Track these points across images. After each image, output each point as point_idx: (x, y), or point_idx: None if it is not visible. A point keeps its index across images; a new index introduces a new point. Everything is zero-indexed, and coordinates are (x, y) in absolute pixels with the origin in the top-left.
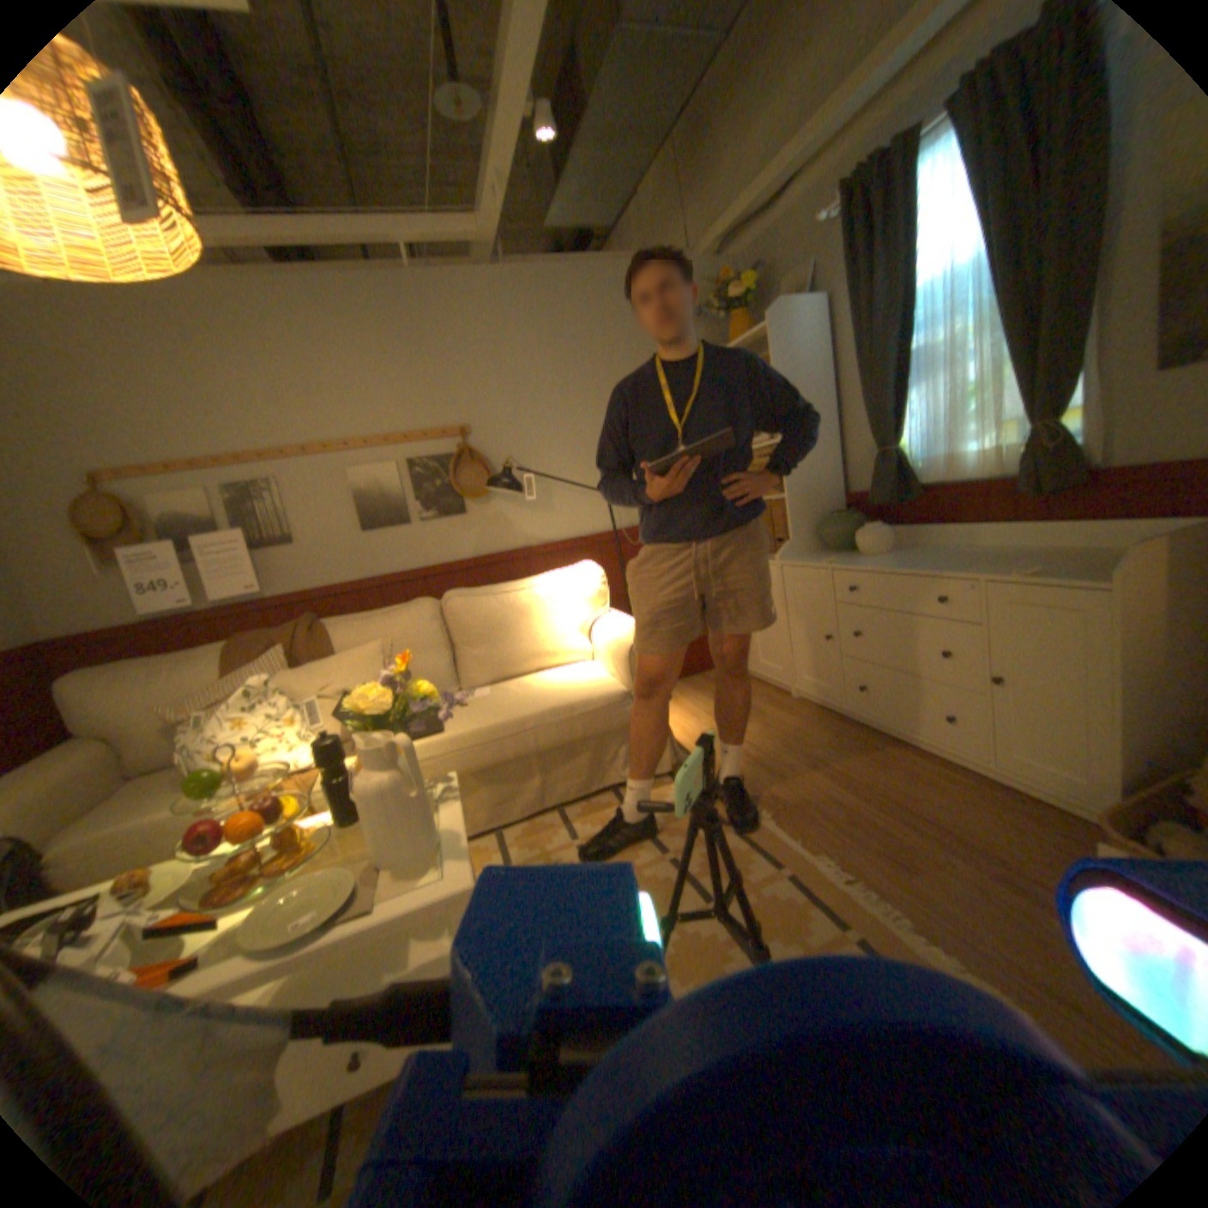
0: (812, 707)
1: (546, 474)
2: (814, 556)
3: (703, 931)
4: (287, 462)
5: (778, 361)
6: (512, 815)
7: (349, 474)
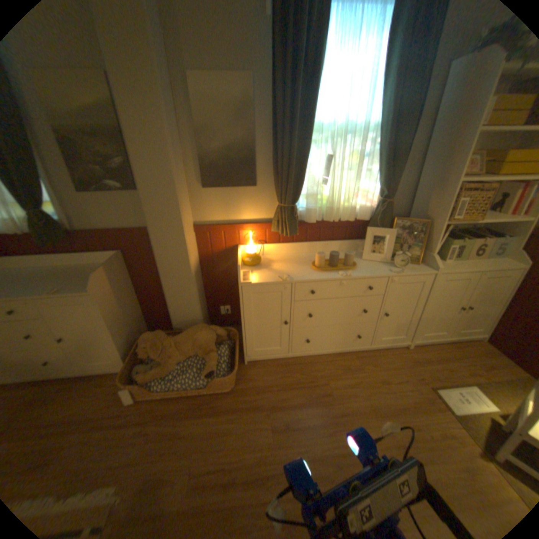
0: None
1: None
2: None
3: None
4: None
5: None
6: None
7: None
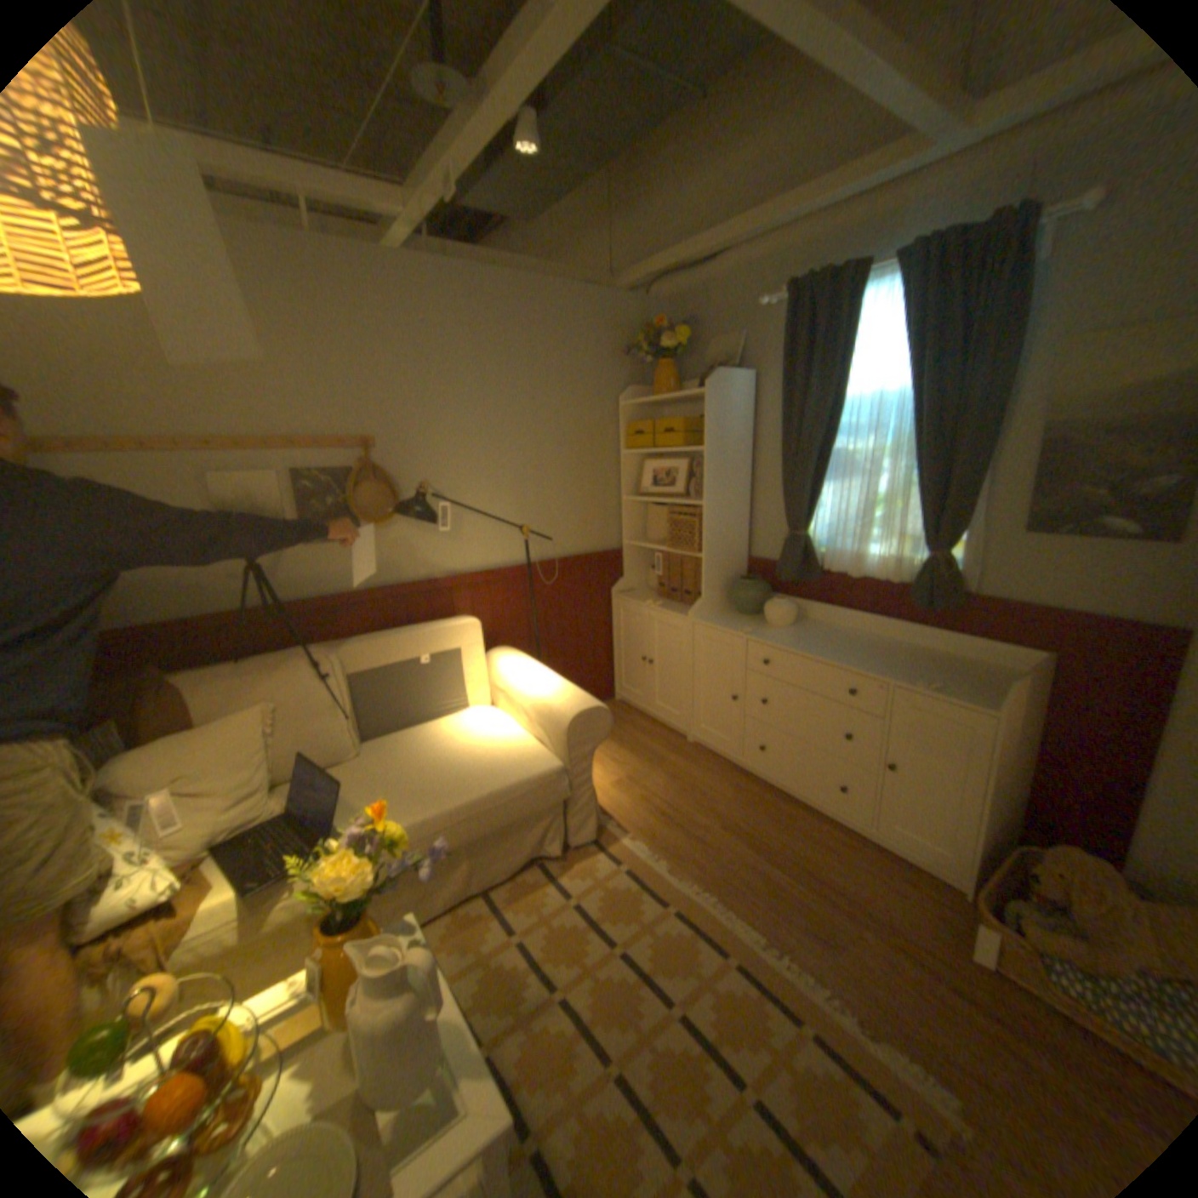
0: (707, 755)
1: (459, 501)
2: (722, 617)
3: (675, 1046)
4: (117, 459)
5: (704, 425)
6: (435, 911)
7: (211, 483)
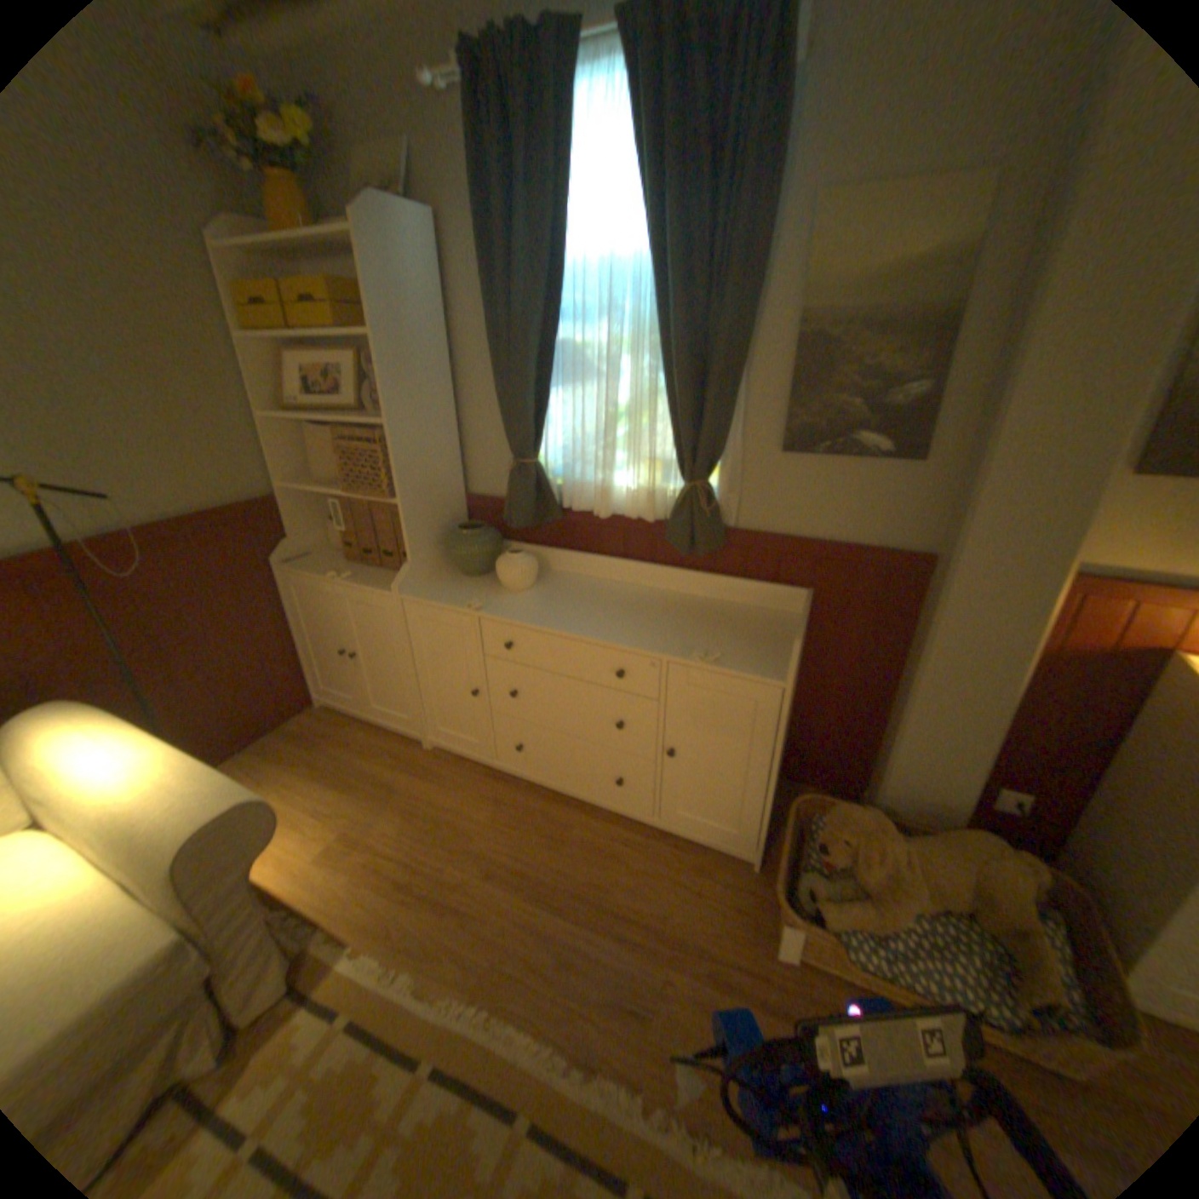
0: (452, 762)
1: None
2: (442, 584)
3: None
4: None
5: (366, 293)
6: None
7: None
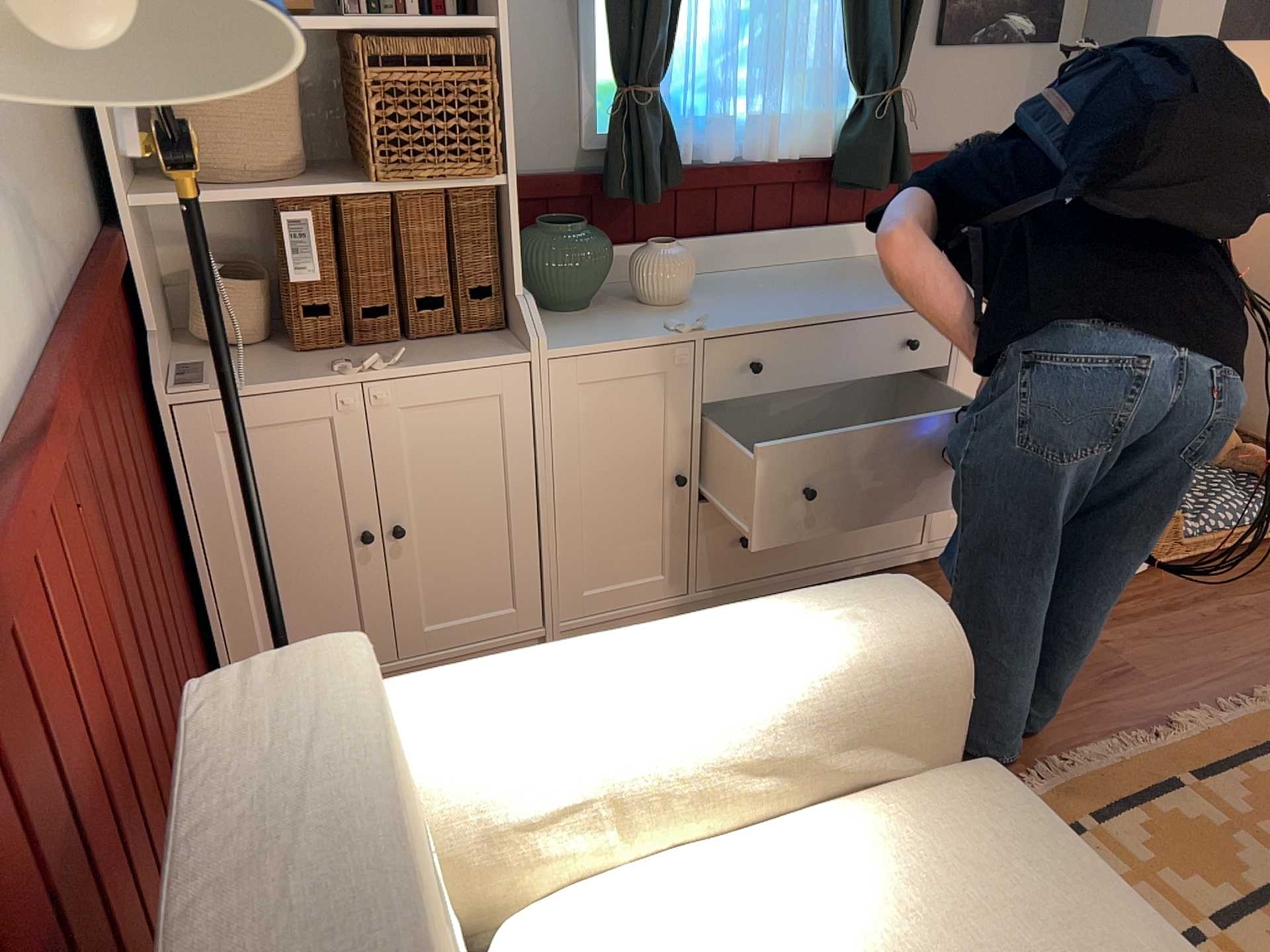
0: None
1: None
2: (560, 327)
3: None
4: None
5: None
6: None
7: None
